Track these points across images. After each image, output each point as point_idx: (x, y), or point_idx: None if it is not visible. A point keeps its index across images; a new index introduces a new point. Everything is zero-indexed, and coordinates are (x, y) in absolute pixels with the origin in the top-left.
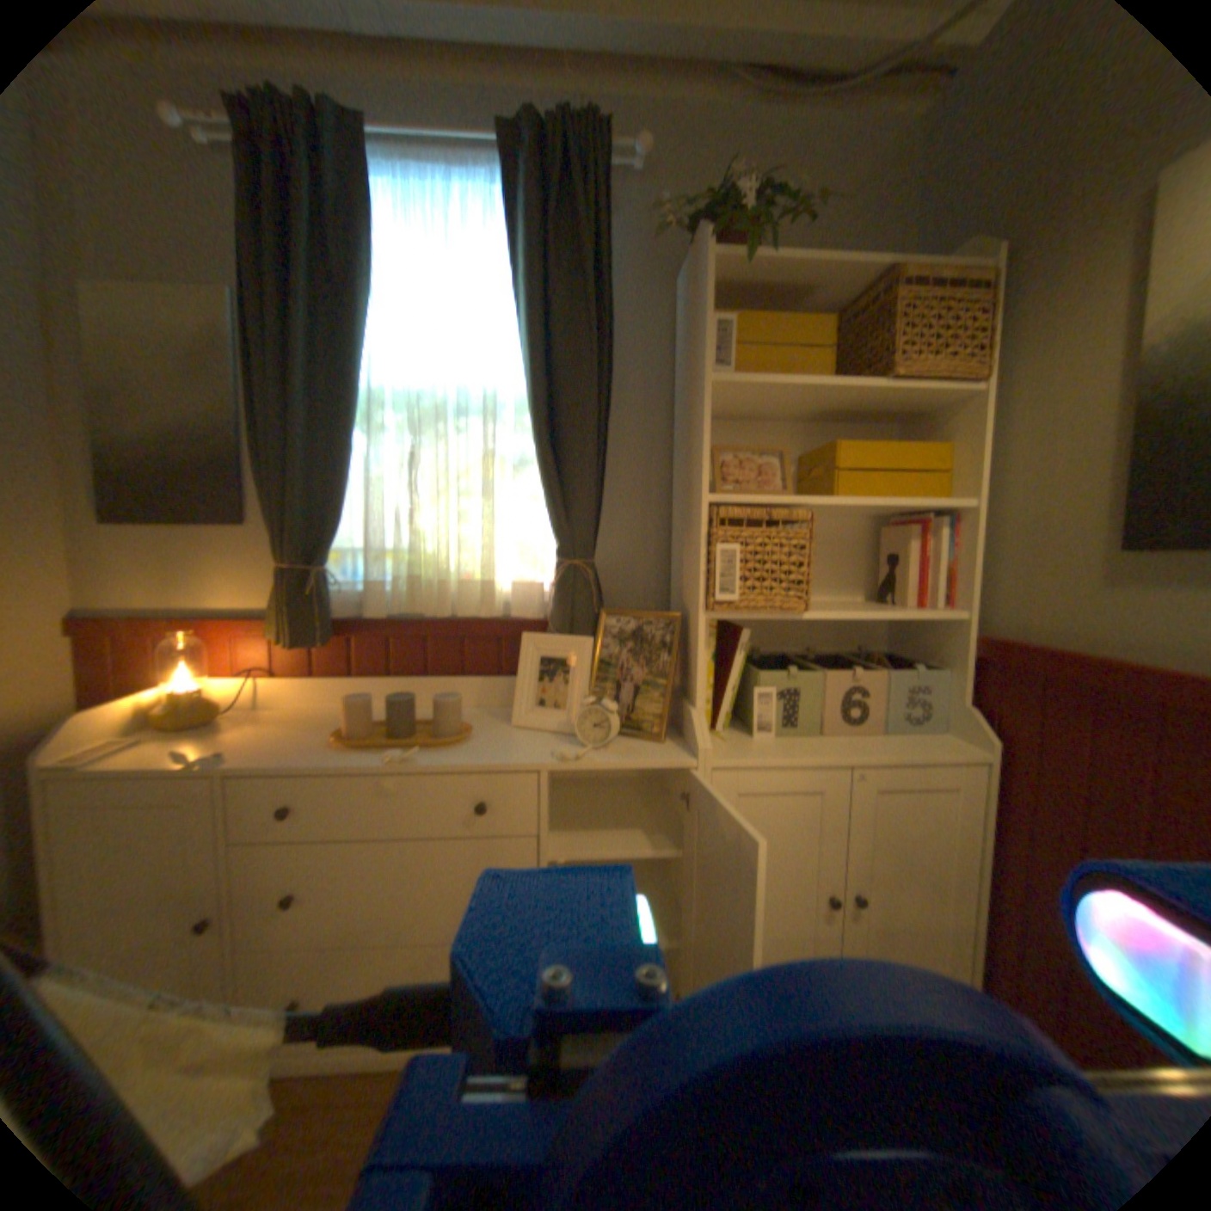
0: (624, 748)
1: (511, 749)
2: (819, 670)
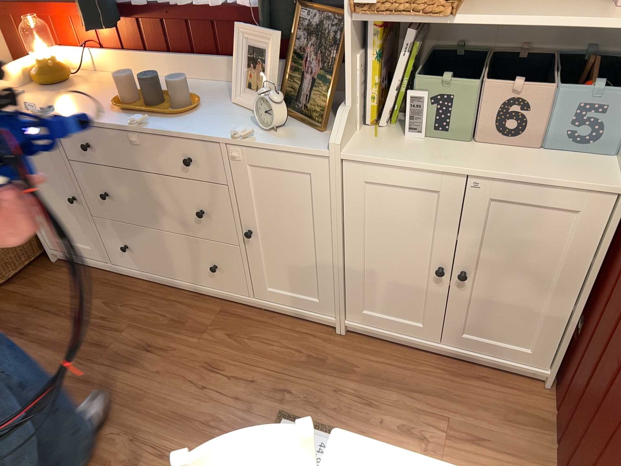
0: (289, 135)
1: (214, 125)
2: (477, 82)
